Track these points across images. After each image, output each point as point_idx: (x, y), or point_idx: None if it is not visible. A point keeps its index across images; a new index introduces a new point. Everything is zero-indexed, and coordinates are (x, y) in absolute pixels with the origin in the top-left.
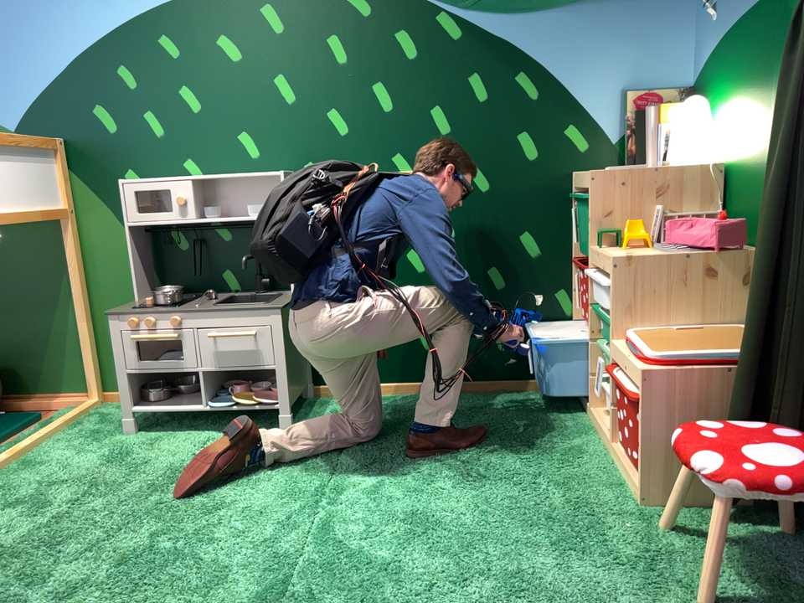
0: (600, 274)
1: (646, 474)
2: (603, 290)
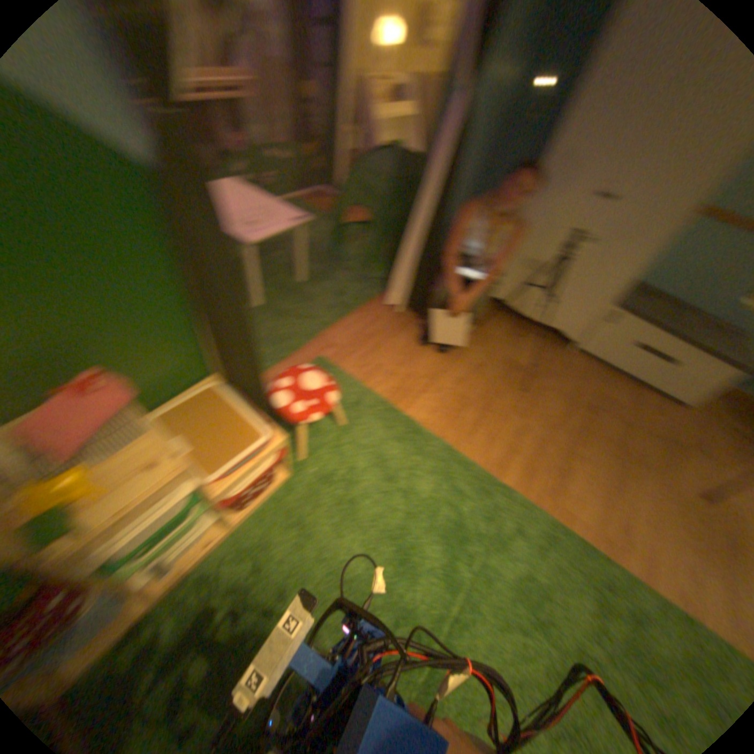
0: (103, 538)
1: (289, 465)
2: (126, 532)
